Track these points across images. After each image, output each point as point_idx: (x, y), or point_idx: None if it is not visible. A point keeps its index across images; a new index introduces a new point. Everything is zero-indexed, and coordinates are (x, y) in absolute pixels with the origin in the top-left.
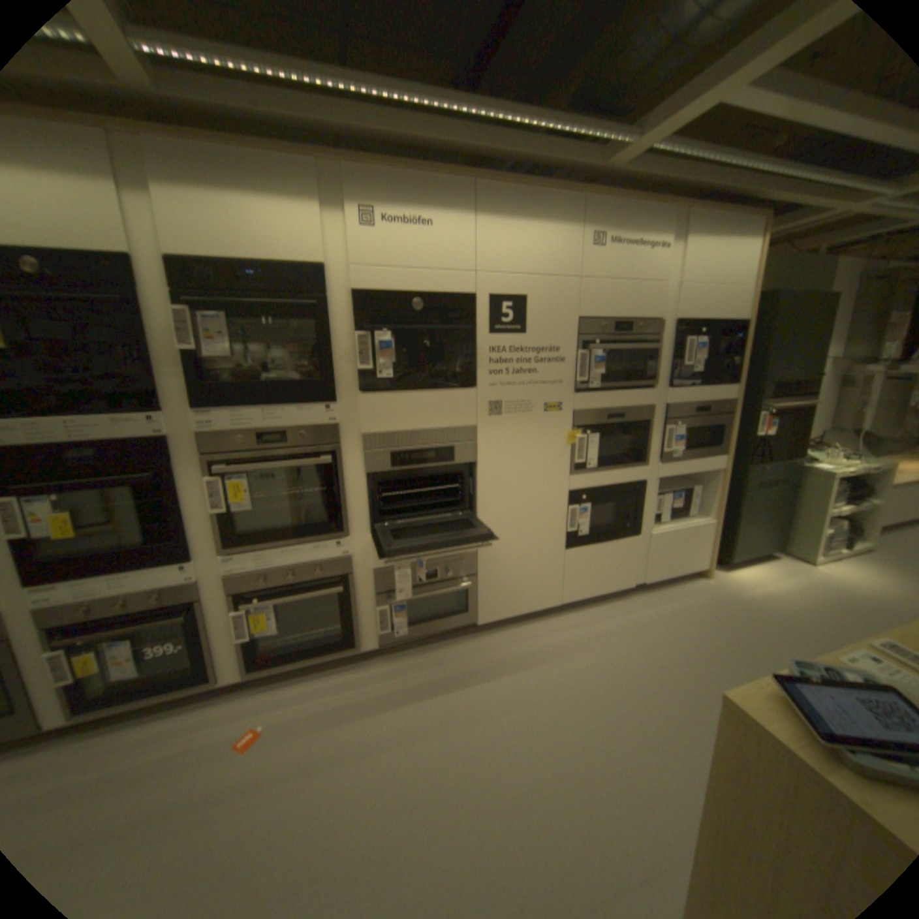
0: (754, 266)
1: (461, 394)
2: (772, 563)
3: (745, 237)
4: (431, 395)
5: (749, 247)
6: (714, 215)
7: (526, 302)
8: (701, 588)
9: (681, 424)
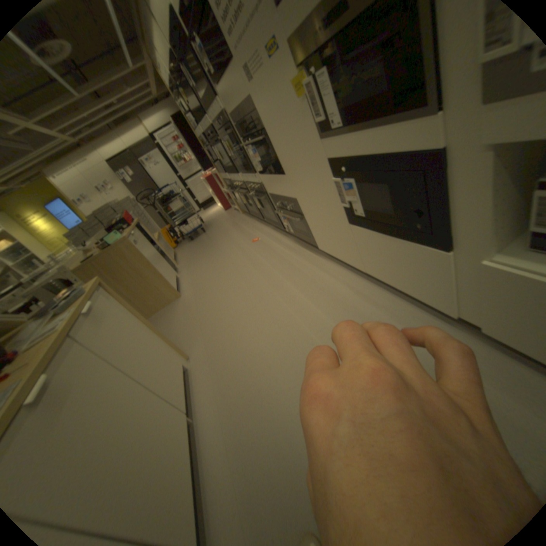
0: None
1: (233, 66)
2: None
3: None
4: (228, 75)
5: None
6: None
7: None
8: None
9: None
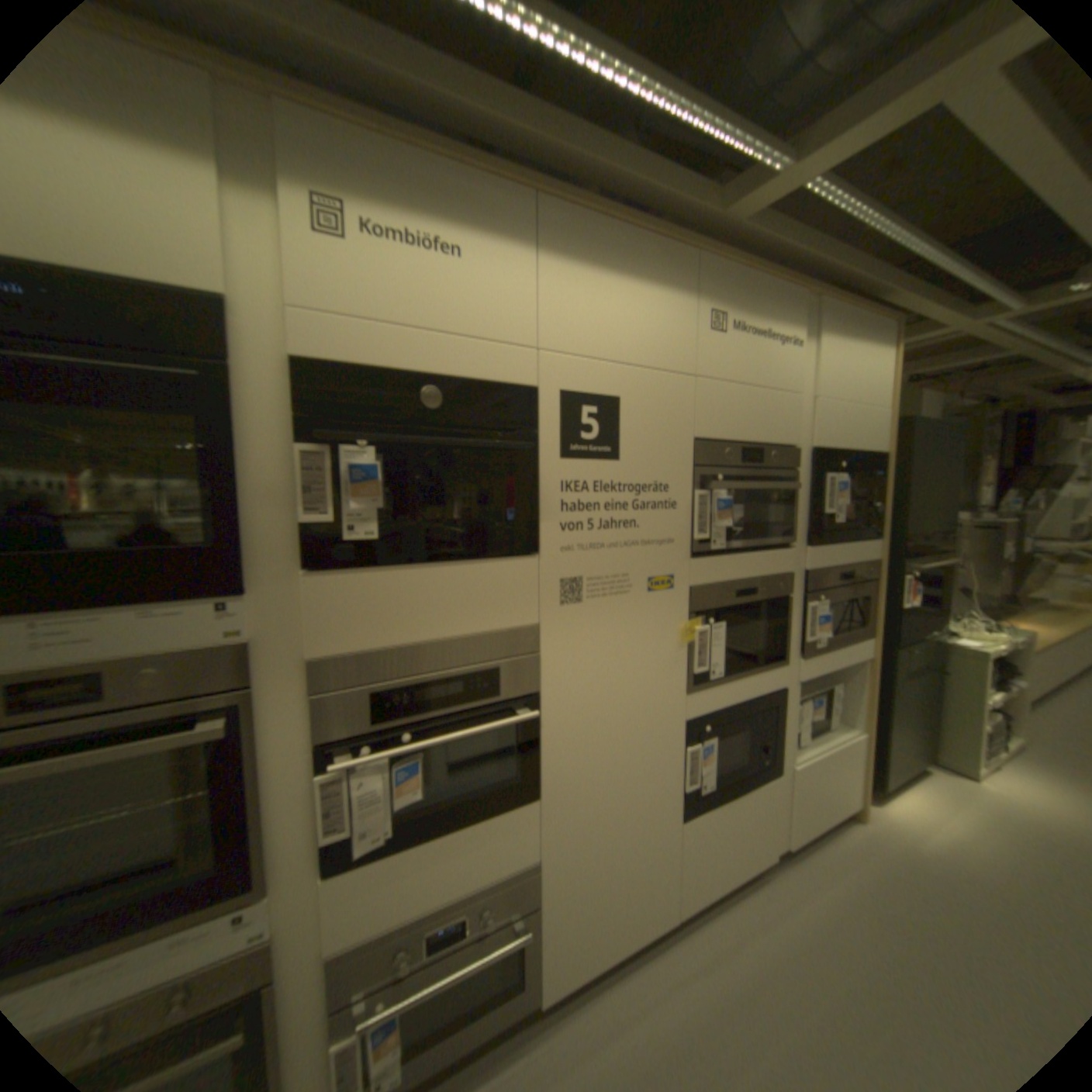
0: (890, 383)
1: (512, 566)
2: (925, 782)
3: (880, 344)
4: (456, 571)
5: (884, 358)
6: (848, 310)
7: (620, 408)
8: (861, 845)
9: (825, 598)
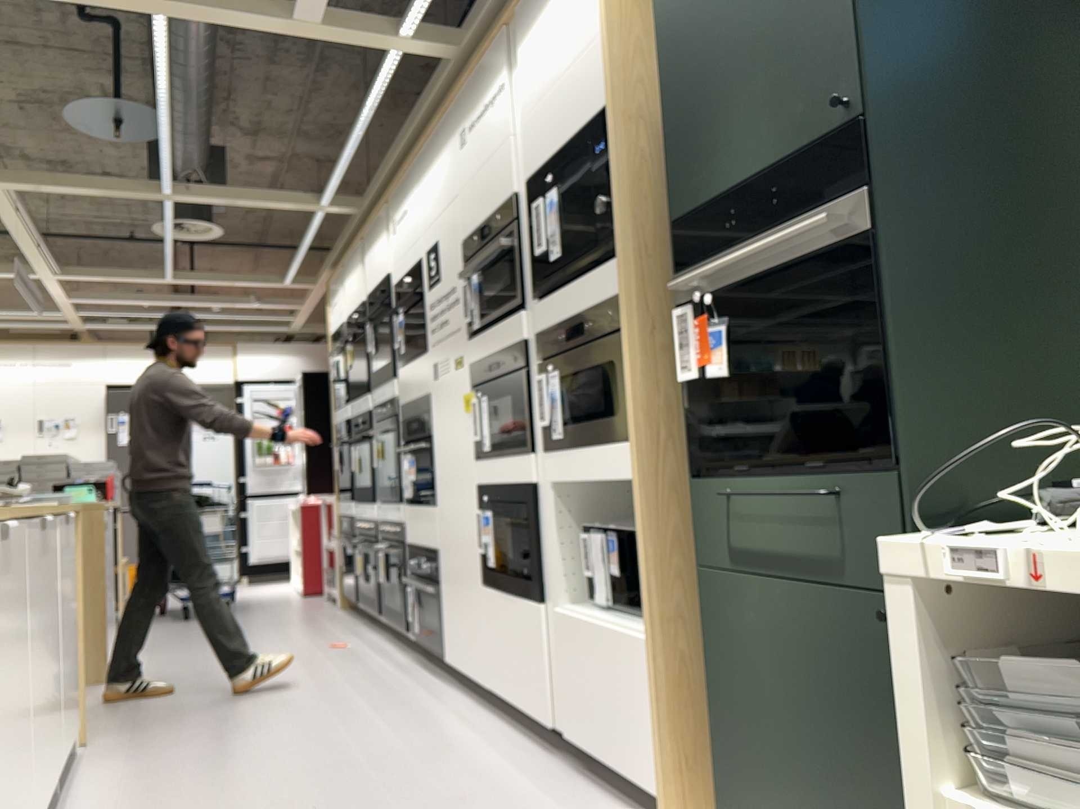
0: None
1: (422, 359)
2: None
3: None
4: (413, 364)
5: None
6: None
7: (438, 247)
8: None
9: (555, 368)
